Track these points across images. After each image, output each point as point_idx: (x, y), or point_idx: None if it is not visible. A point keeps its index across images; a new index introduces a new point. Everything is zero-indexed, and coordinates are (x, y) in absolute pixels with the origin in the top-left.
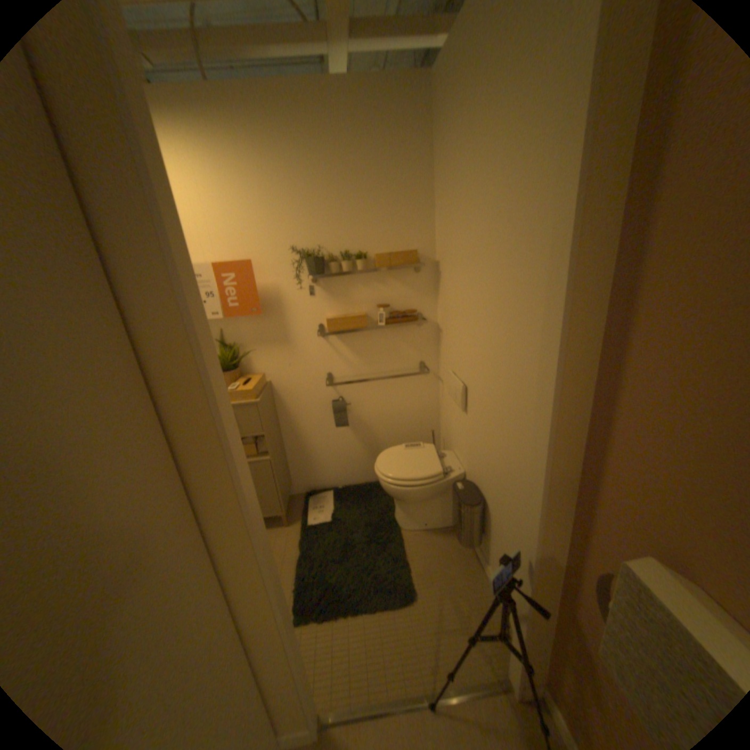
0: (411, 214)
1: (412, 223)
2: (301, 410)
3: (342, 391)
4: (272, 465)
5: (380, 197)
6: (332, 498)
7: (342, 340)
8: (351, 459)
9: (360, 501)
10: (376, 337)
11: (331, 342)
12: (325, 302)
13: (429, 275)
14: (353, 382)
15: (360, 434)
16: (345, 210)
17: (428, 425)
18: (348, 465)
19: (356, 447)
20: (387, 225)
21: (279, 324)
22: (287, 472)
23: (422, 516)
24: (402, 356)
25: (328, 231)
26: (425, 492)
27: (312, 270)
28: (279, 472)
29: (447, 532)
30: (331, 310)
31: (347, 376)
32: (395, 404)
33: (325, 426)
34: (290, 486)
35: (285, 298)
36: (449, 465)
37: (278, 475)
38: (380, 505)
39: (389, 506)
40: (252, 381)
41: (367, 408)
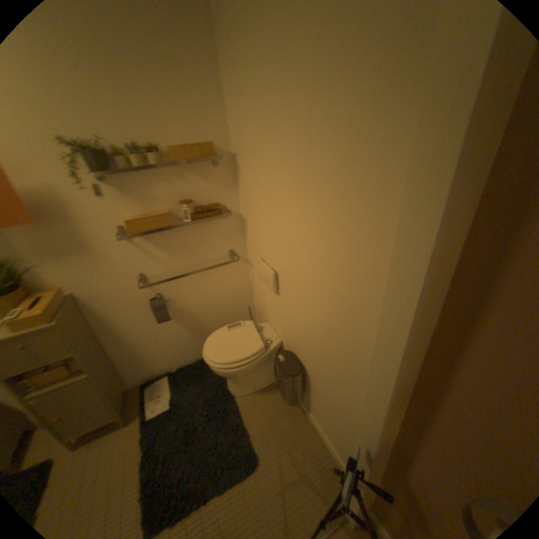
0: (199, 102)
1: (201, 112)
2: (115, 315)
3: (156, 289)
4: (89, 383)
5: (160, 79)
6: (166, 384)
7: (147, 240)
8: (178, 345)
9: (193, 381)
10: (183, 232)
11: (134, 243)
12: (118, 202)
13: (226, 168)
14: (166, 280)
15: (183, 322)
16: (119, 92)
17: (243, 301)
18: (176, 351)
19: (181, 334)
20: (174, 114)
21: (62, 231)
22: (113, 374)
23: (250, 382)
24: (211, 247)
25: (102, 117)
26: (251, 367)
27: (90, 165)
28: (101, 384)
29: (271, 388)
30: (127, 210)
31: (159, 274)
32: (212, 290)
33: (146, 324)
34: (120, 385)
35: (62, 200)
36: (266, 336)
37: (100, 388)
38: (212, 380)
39: (220, 379)
40: (39, 302)
41: (185, 299)
